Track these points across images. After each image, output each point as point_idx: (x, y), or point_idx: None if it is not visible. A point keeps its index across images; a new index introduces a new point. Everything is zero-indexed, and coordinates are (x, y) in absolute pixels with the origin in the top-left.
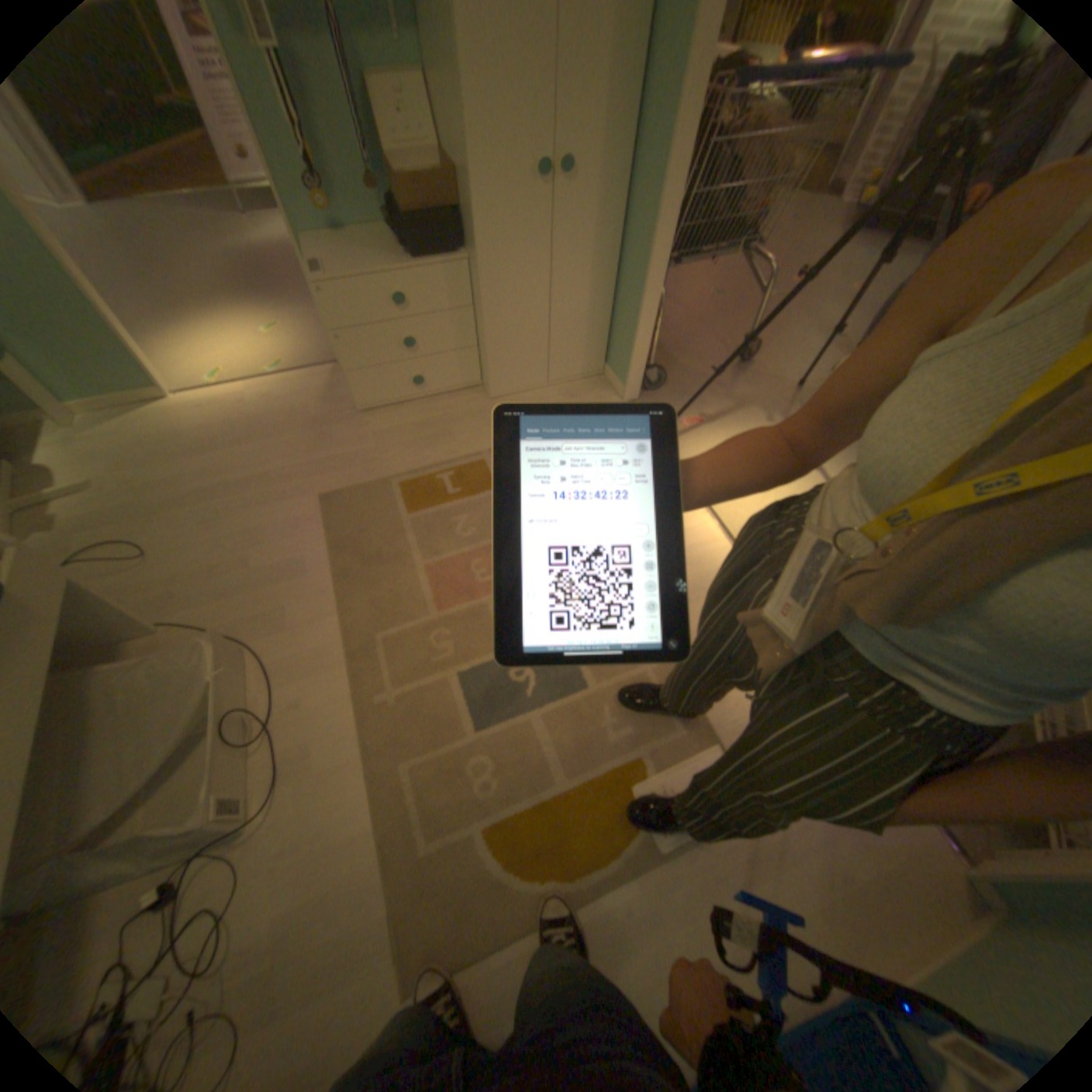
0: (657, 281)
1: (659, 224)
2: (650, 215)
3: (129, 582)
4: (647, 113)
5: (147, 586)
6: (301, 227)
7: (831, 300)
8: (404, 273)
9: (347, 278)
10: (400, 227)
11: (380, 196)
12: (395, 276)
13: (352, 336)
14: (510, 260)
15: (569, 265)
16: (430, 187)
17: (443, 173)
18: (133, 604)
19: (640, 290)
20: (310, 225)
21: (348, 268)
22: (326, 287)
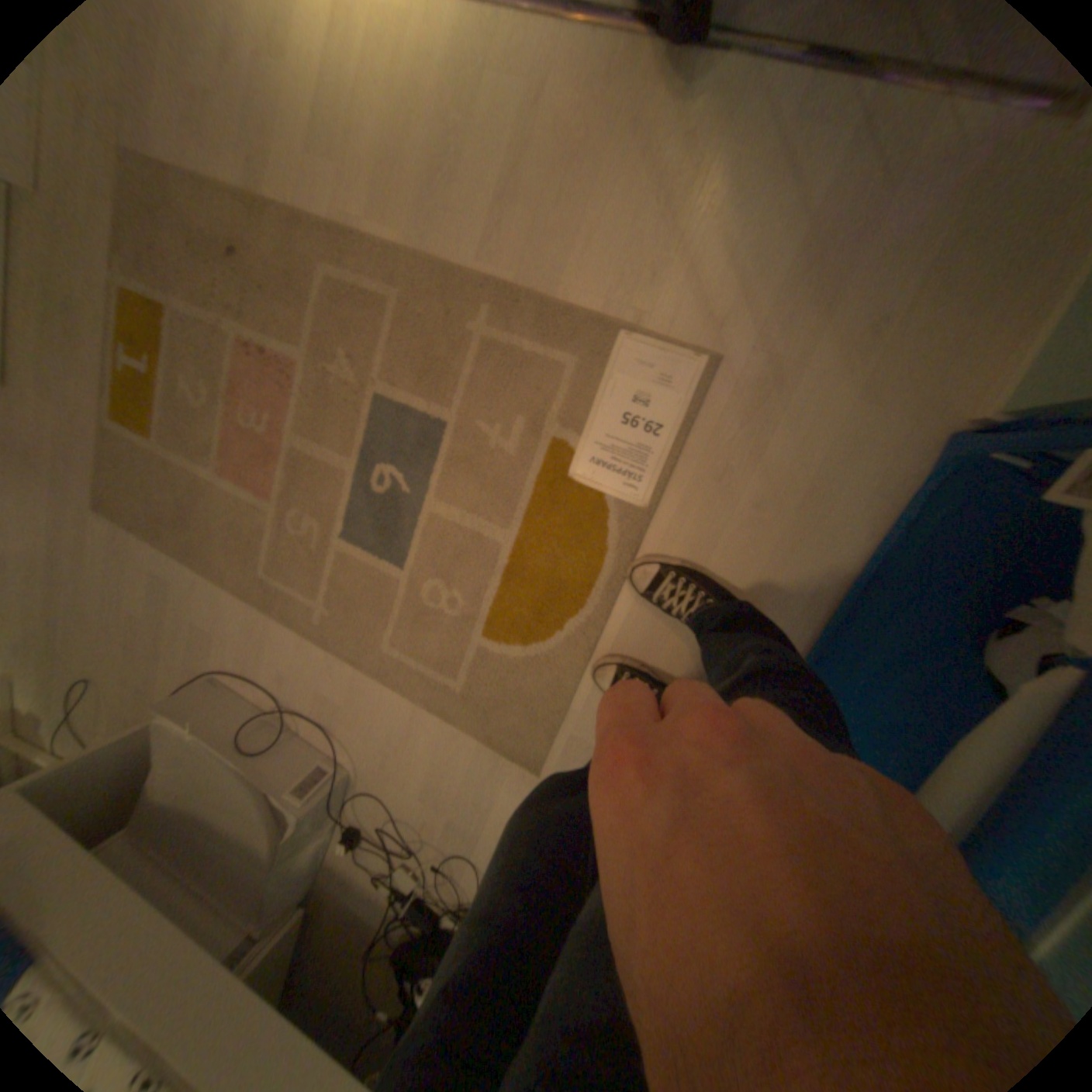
0: None
1: None
2: None
3: (108, 702)
4: None
5: (117, 694)
6: None
7: None
8: None
9: None
10: None
11: None
12: None
13: None
14: None
15: None
16: None
17: None
18: (128, 712)
19: None
20: None
21: None
22: None
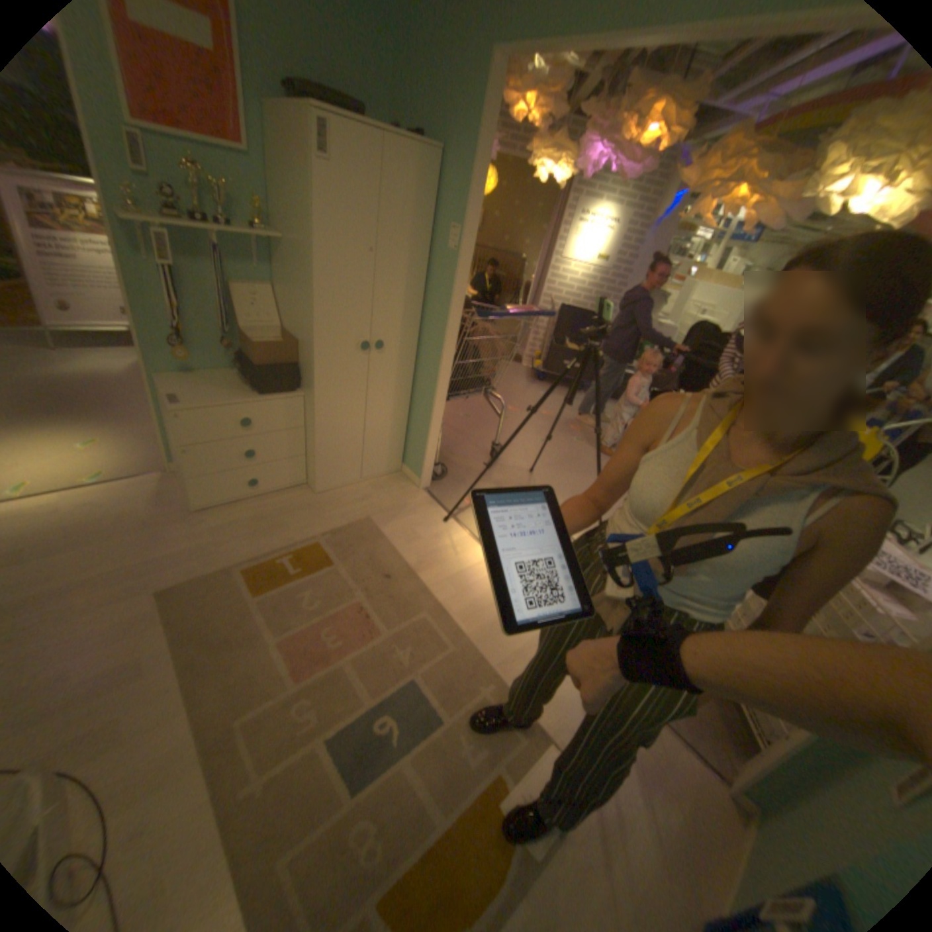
0: (439, 412)
1: (439, 381)
2: (432, 375)
3: None
4: (425, 323)
5: None
6: (155, 370)
7: (533, 421)
8: (253, 405)
9: (203, 408)
10: (253, 375)
11: (228, 352)
12: (245, 407)
13: (198, 451)
14: (338, 398)
15: (378, 401)
16: (279, 351)
17: (289, 344)
18: None
19: (428, 417)
20: (164, 369)
21: (204, 401)
22: (183, 415)
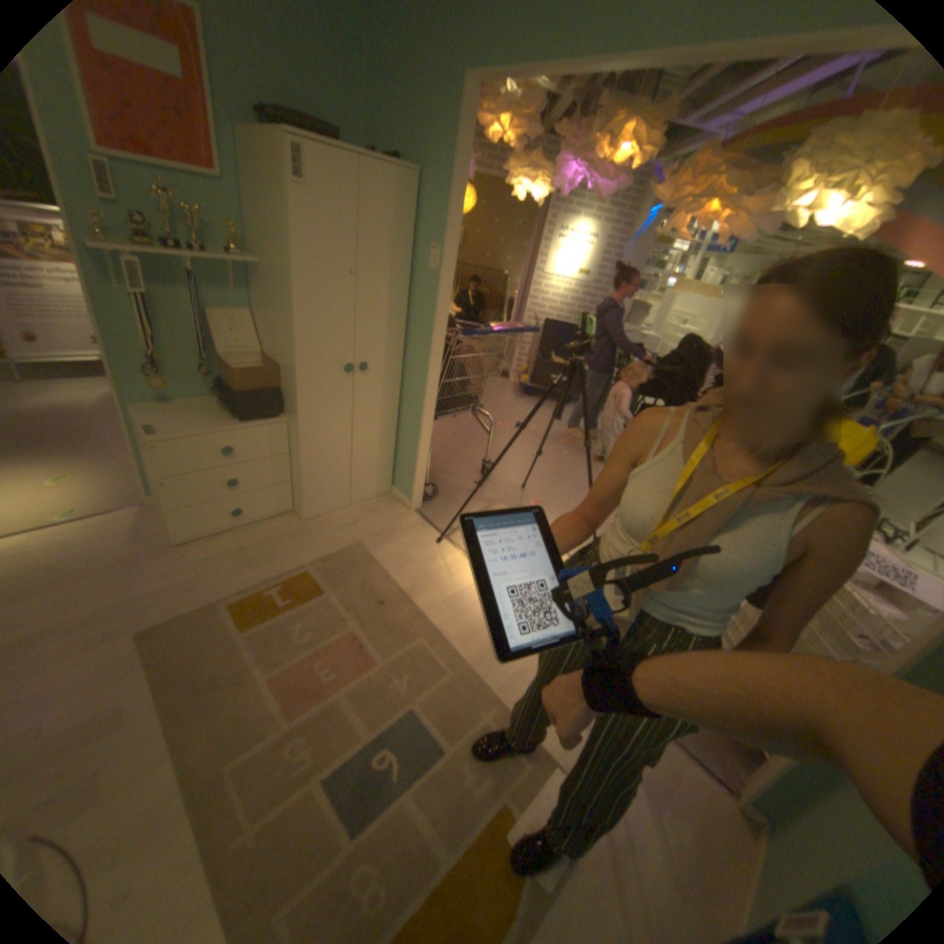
0: (428, 432)
1: (427, 400)
2: (419, 395)
3: None
4: (410, 344)
5: None
6: (130, 401)
7: (523, 436)
8: (235, 432)
9: (183, 438)
10: (234, 402)
11: (208, 380)
12: (227, 435)
13: (179, 482)
14: (324, 422)
15: (365, 423)
16: (261, 377)
17: (271, 369)
18: None
19: (416, 437)
20: (140, 399)
21: (184, 431)
22: (162, 446)
